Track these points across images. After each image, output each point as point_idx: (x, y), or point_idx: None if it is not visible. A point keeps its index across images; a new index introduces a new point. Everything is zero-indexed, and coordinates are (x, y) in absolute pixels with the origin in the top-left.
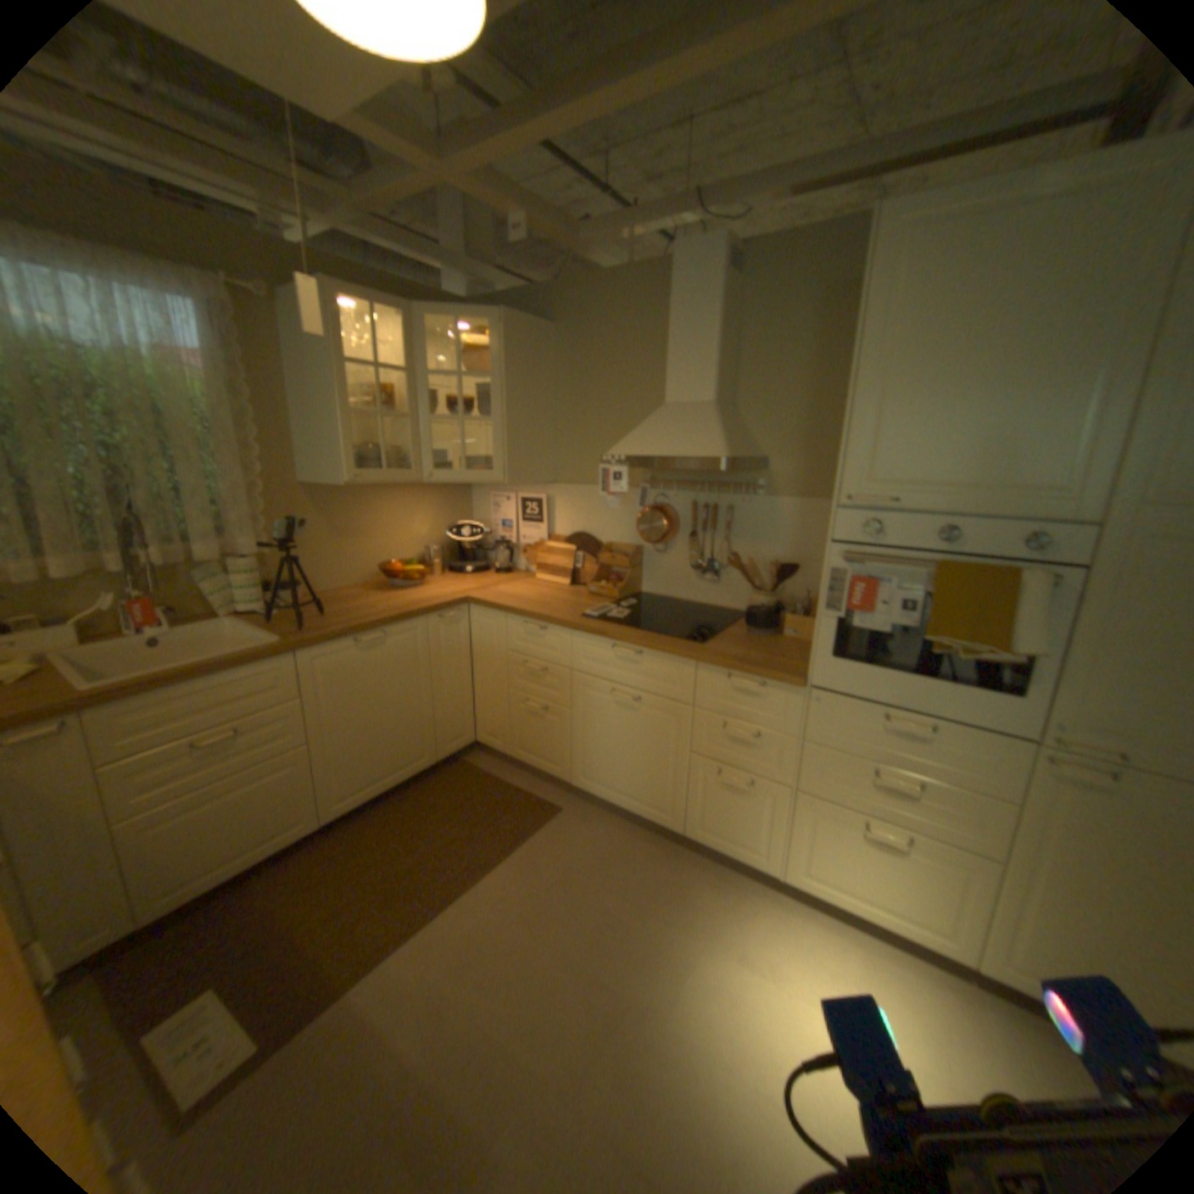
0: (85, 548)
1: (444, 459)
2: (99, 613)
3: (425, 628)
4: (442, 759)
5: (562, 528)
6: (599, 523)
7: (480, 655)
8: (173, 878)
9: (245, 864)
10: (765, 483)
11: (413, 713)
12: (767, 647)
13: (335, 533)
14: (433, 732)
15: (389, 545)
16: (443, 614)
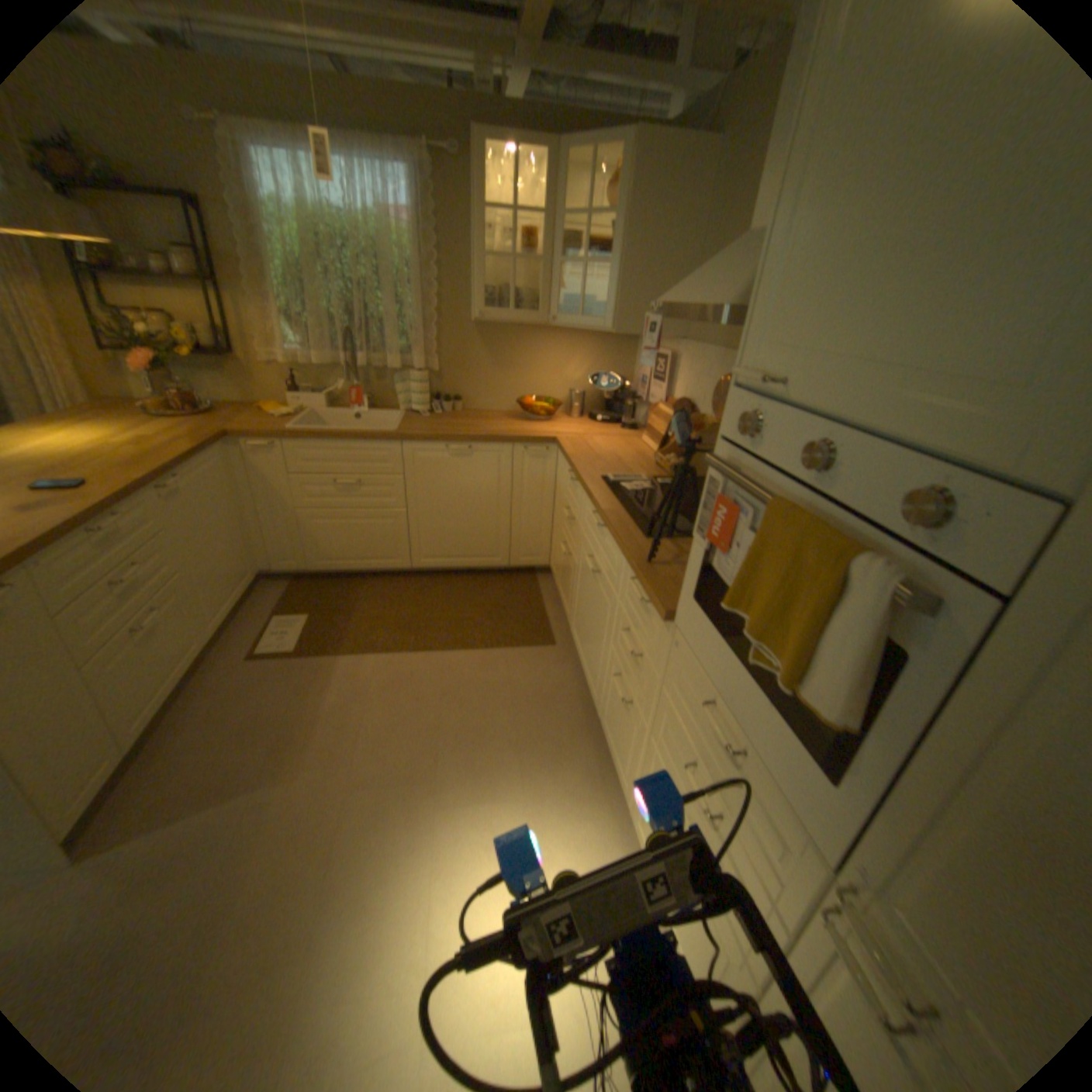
0: (339, 350)
1: (591, 307)
2: (338, 392)
3: (511, 457)
4: (515, 568)
5: (680, 394)
6: (704, 393)
7: (557, 495)
8: (323, 554)
9: (362, 567)
10: None
11: (492, 522)
12: None
13: (497, 366)
14: (509, 543)
15: (543, 384)
16: (530, 449)
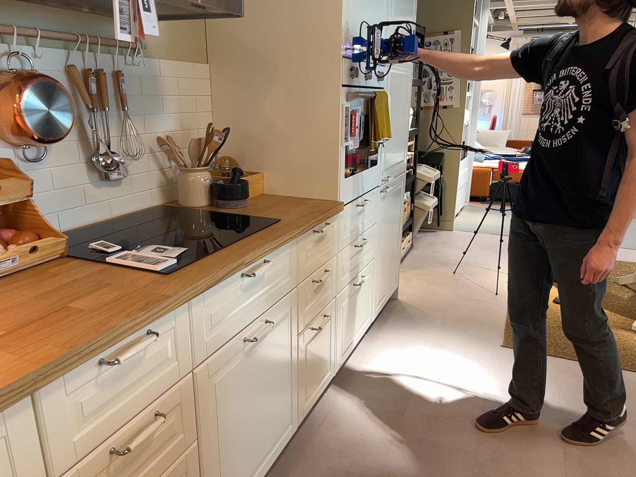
0: None
1: None
2: None
3: None
4: None
5: None
6: None
7: None
8: None
9: None
10: (145, 45)
11: None
12: (278, 205)
13: None
14: None
15: None
16: None
